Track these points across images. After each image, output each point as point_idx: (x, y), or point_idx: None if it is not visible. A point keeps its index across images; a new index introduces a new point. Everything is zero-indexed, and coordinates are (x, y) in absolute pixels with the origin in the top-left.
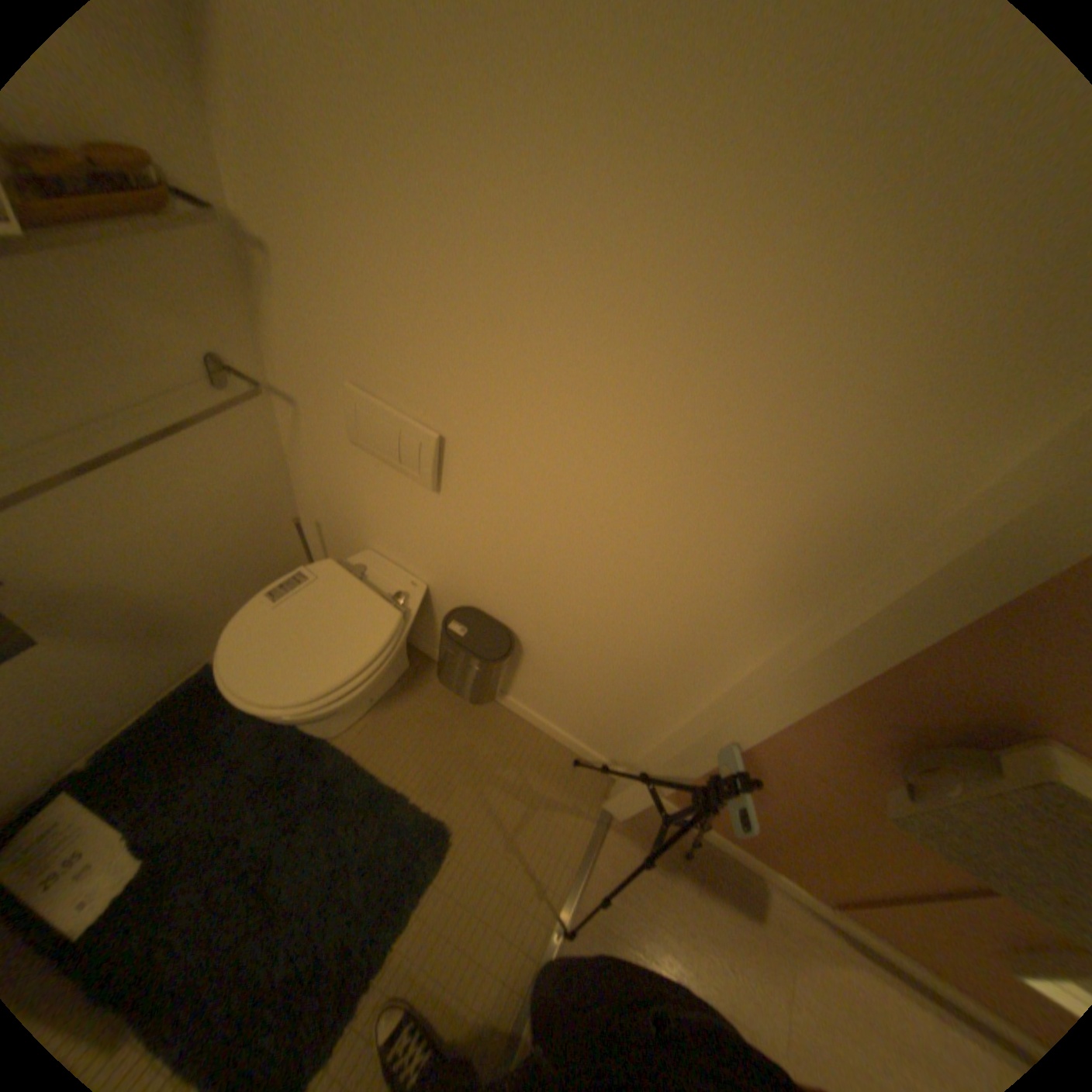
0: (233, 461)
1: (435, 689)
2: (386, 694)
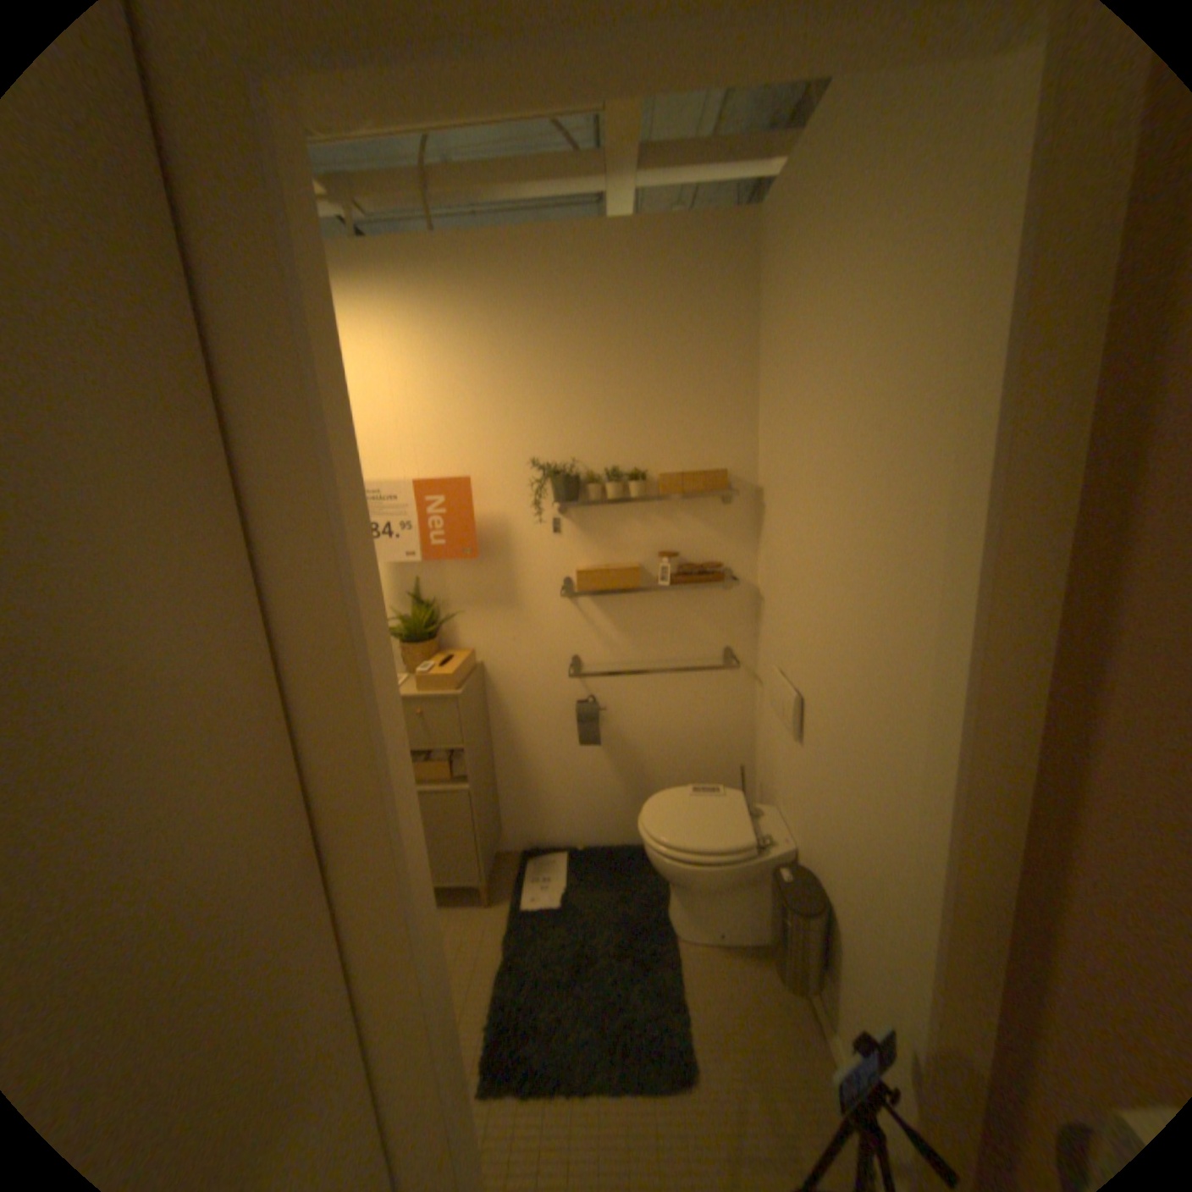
0: (723, 714)
1: (780, 982)
2: (739, 949)
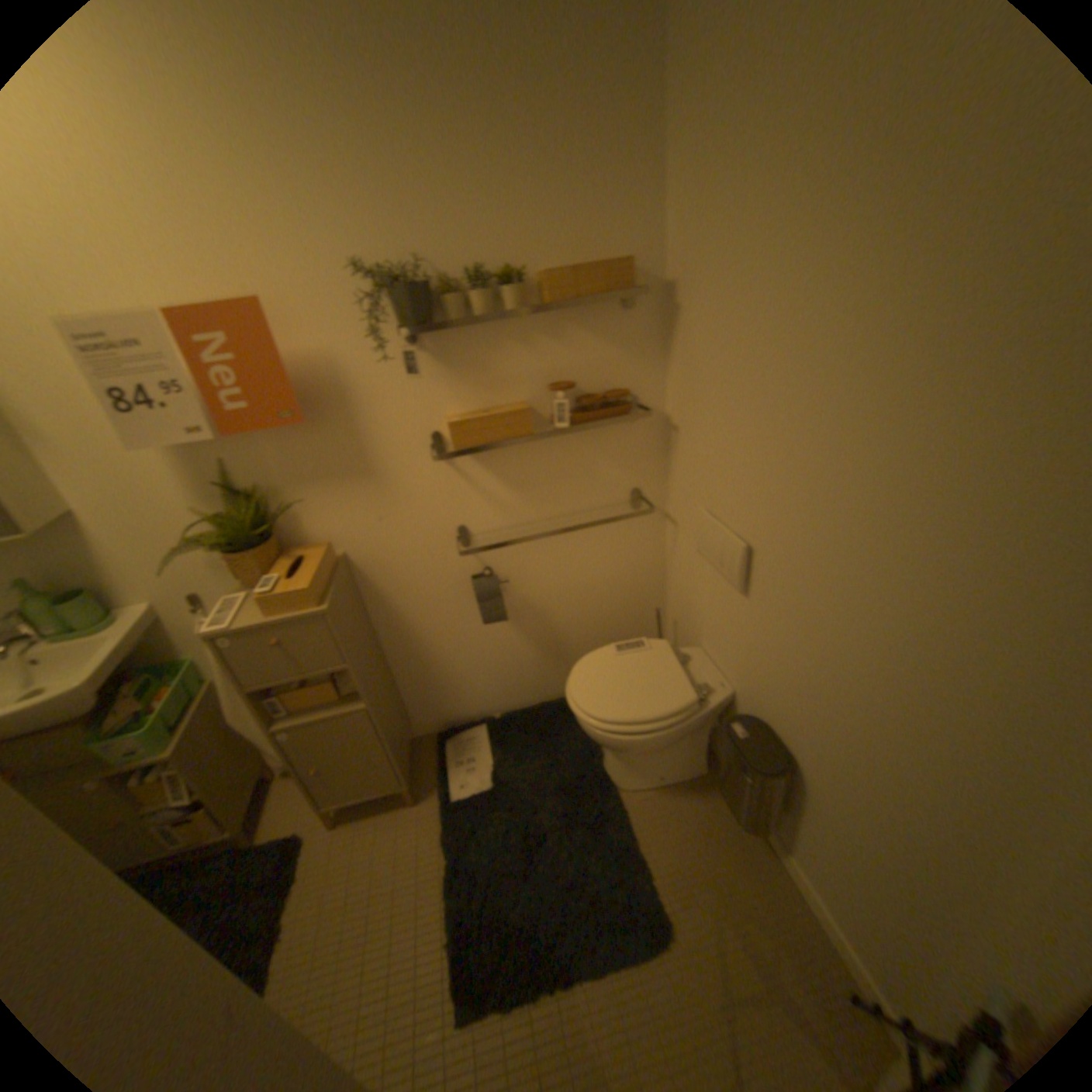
0: (633, 559)
1: (723, 809)
2: (679, 786)
